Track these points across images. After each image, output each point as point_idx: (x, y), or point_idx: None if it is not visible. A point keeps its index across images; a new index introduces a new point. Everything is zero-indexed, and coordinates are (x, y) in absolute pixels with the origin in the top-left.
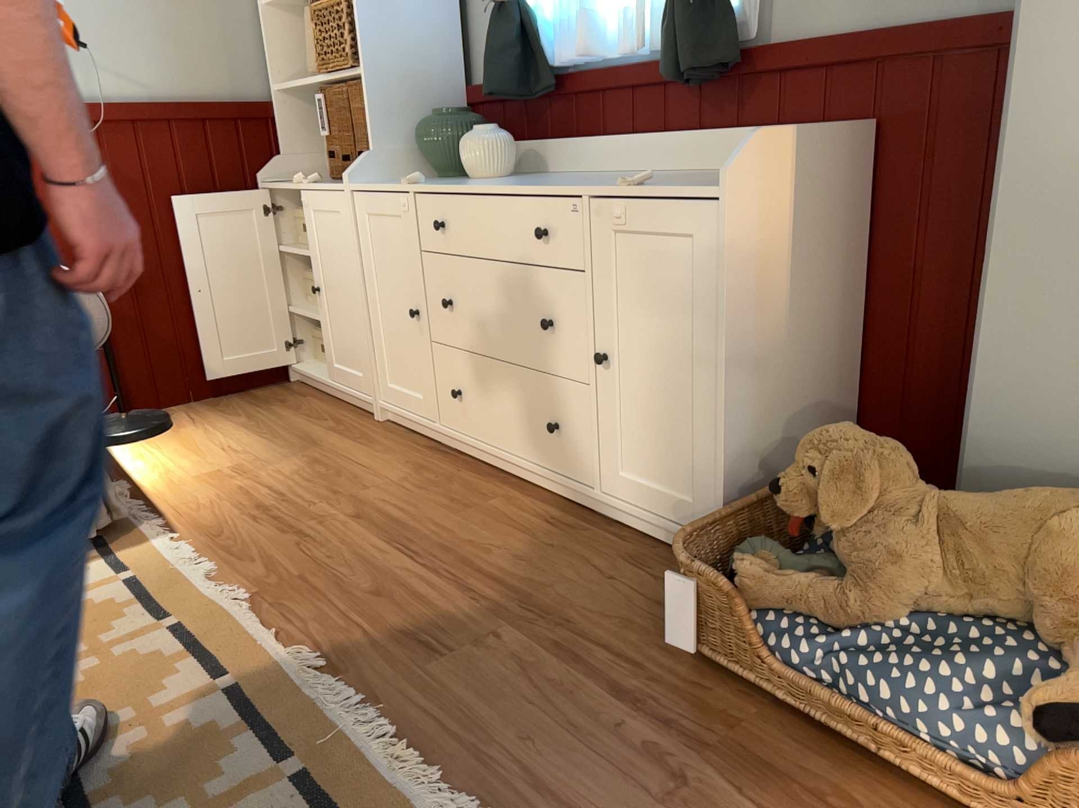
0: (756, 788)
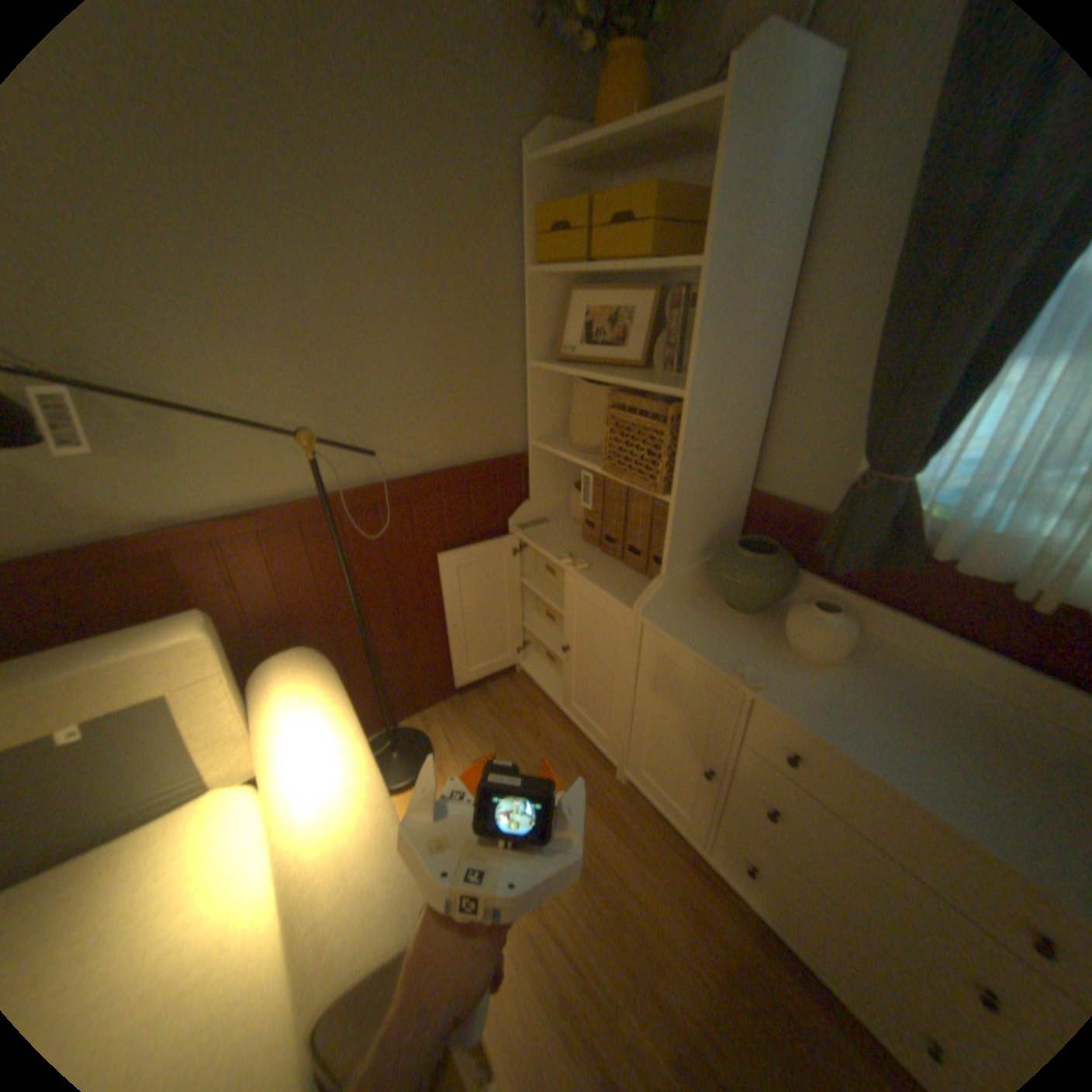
0: None
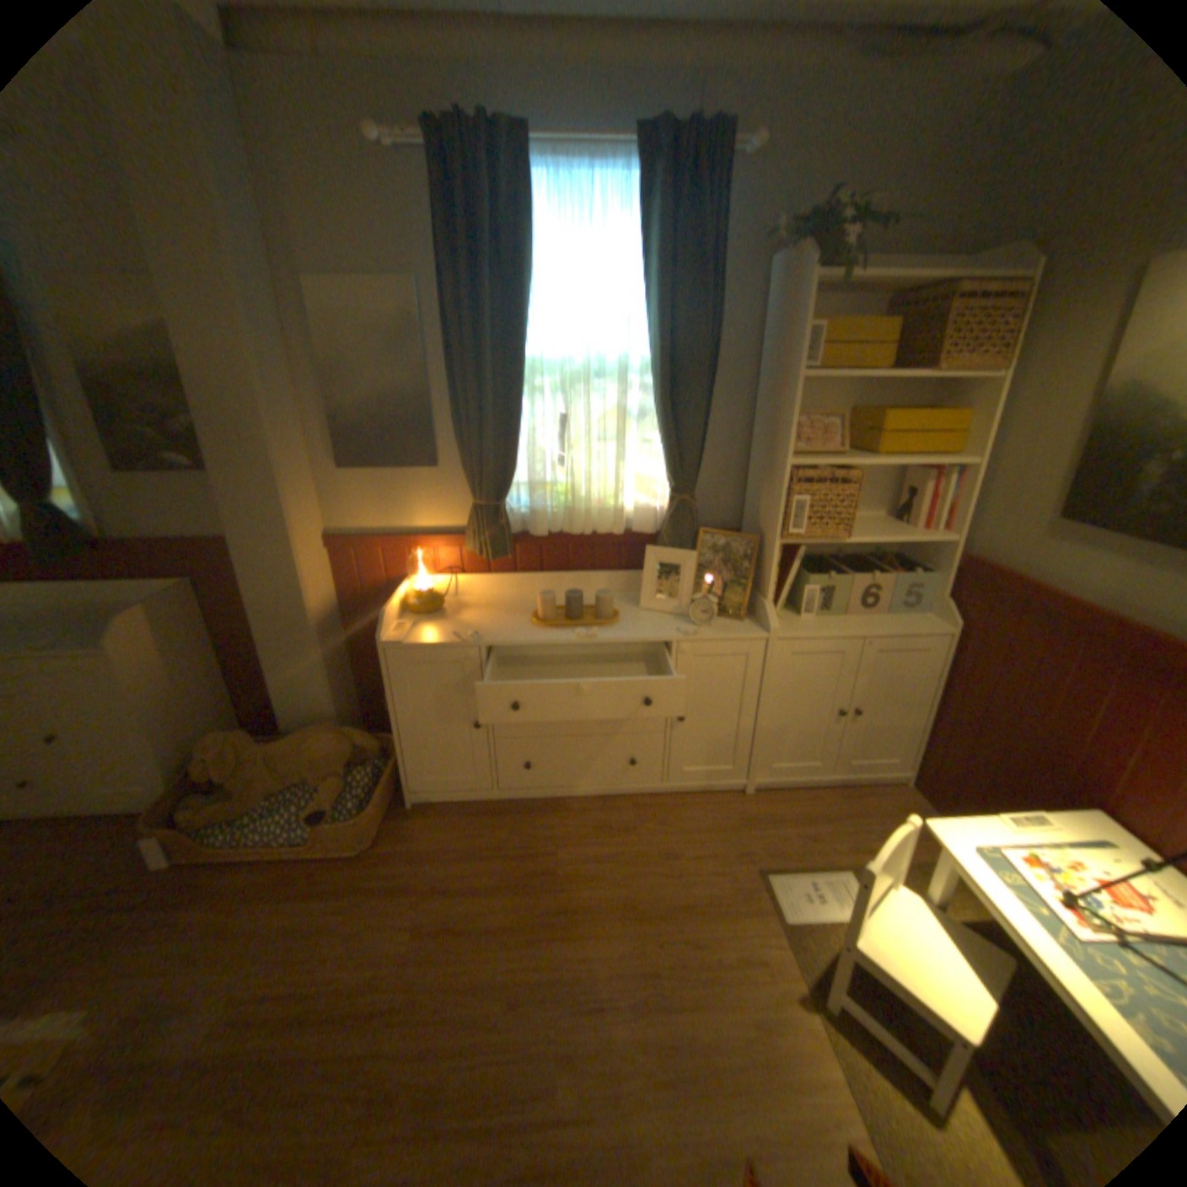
0: (212, 907)
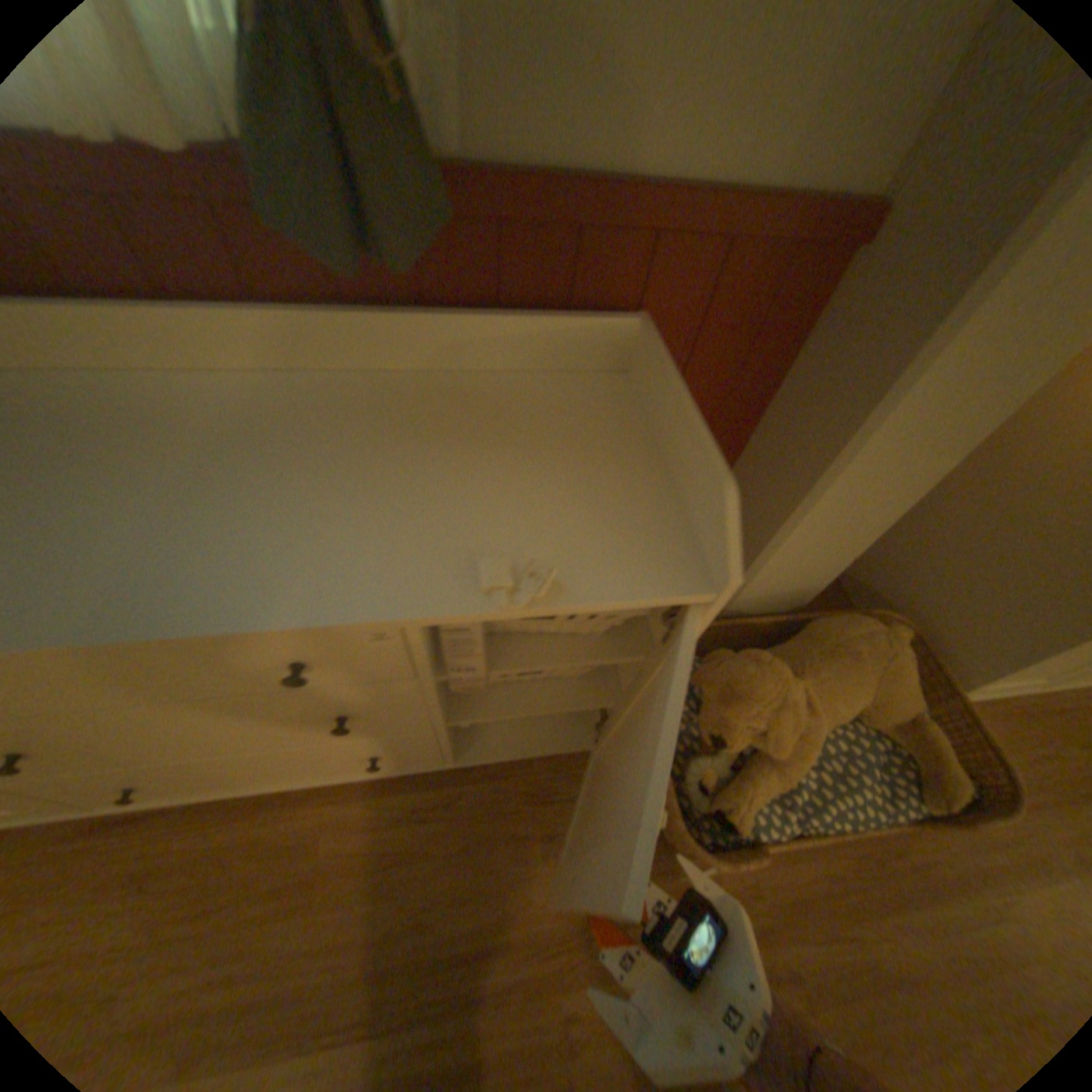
0: (816, 927)
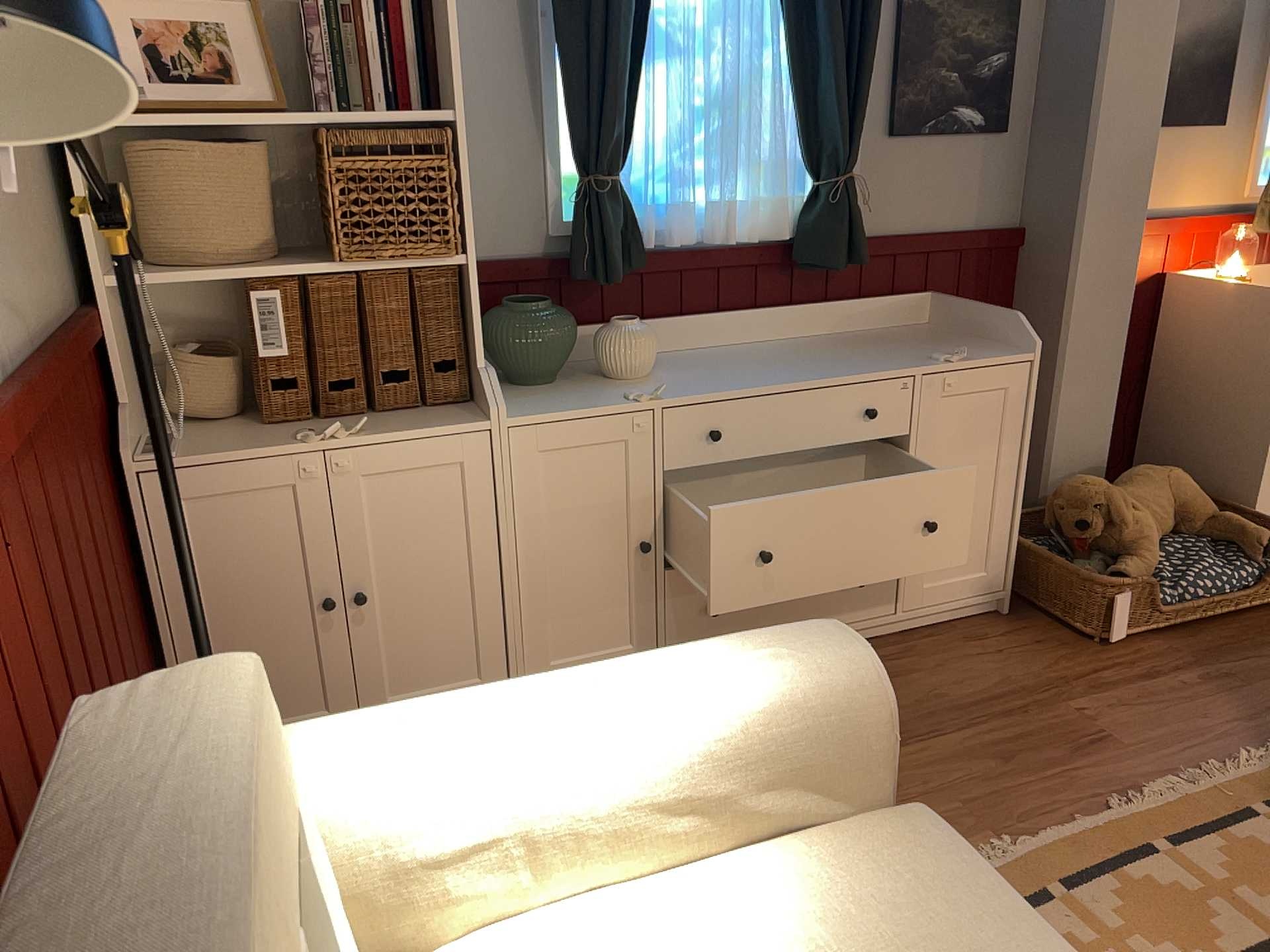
0: (1228, 658)
